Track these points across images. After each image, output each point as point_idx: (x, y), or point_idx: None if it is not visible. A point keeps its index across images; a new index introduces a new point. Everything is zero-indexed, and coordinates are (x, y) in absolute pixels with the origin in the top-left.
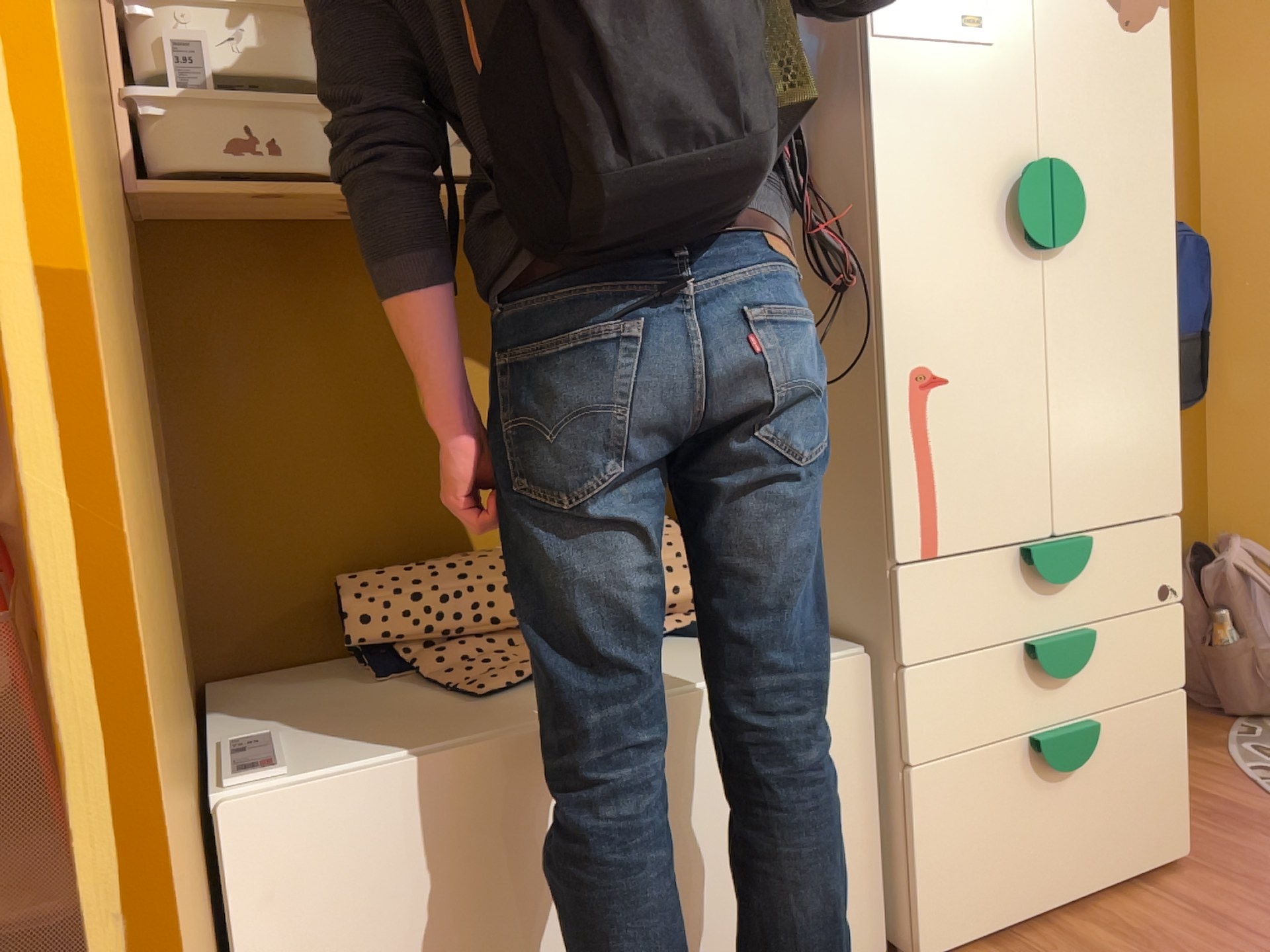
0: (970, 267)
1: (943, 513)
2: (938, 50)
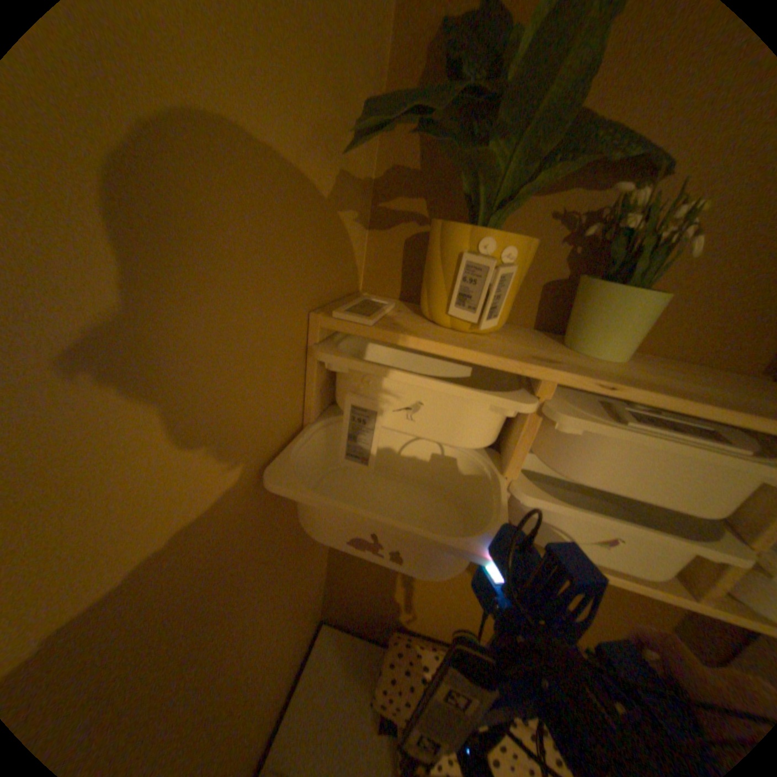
0: None
1: None
2: None
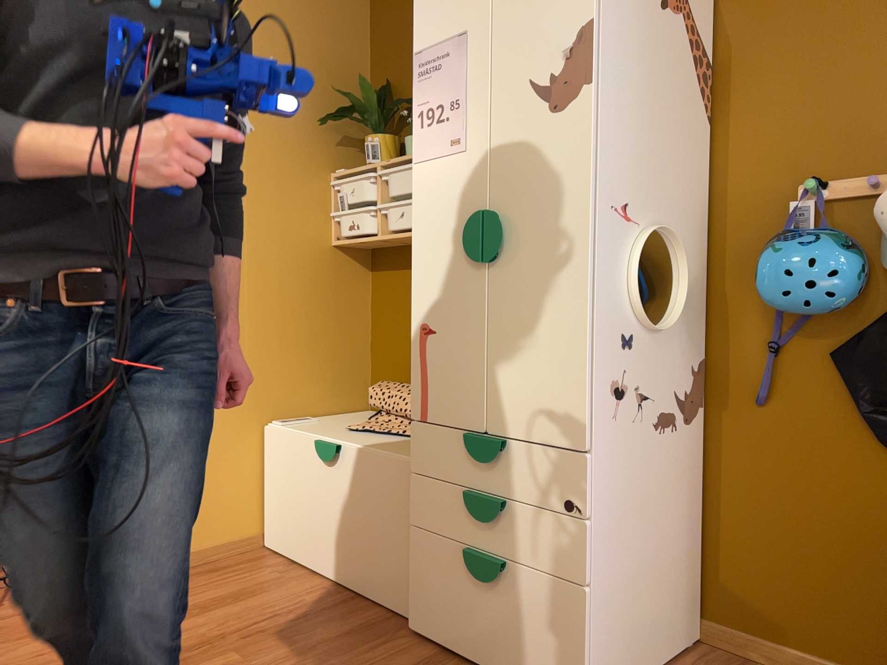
0: (448, 272)
1: (429, 400)
2: (438, 161)
